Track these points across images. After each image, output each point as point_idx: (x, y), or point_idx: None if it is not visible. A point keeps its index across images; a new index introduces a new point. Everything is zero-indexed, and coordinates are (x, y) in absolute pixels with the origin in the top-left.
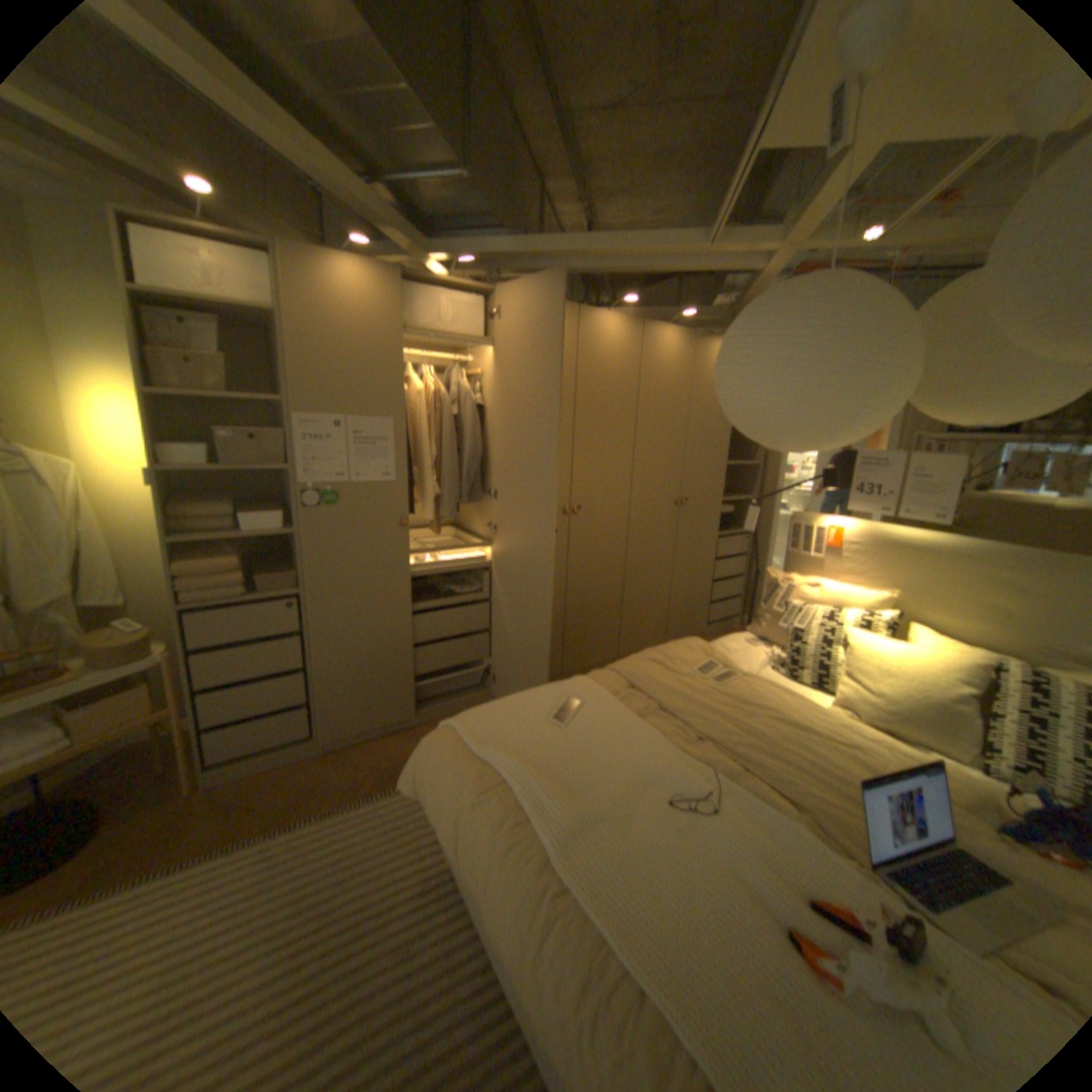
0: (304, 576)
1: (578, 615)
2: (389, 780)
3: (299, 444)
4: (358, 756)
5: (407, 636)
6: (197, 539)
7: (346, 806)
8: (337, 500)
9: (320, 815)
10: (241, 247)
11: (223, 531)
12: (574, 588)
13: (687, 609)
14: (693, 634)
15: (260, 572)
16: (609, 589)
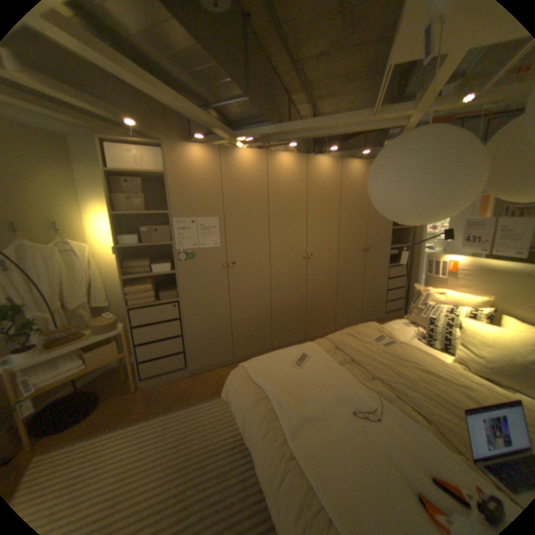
0: (179, 292)
1: (313, 309)
2: (220, 390)
3: (176, 232)
4: (206, 377)
5: (228, 320)
6: (134, 277)
7: (200, 401)
8: (193, 257)
9: (188, 405)
10: (149, 146)
11: (145, 273)
12: (310, 295)
13: (373, 305)
14: (376, 318)
15: (161, 291)
16: (329, 295)
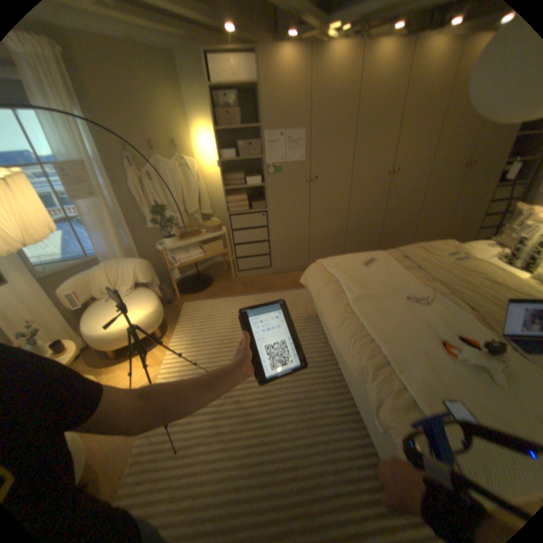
0: (267, 203)
1: (389, 228)
2: (296, 285)
3: (265, 145)
4: (285, 275)
5: (306, 231)
6: (232, 187)
7: (281, 289)
8: (279, 170)
9: (273, 290)
10: (242, 52)
11: (240, 184)
12: (388, 214)
13: (461, 230)
14: None
15: (252, 201)
16: (409, 215)
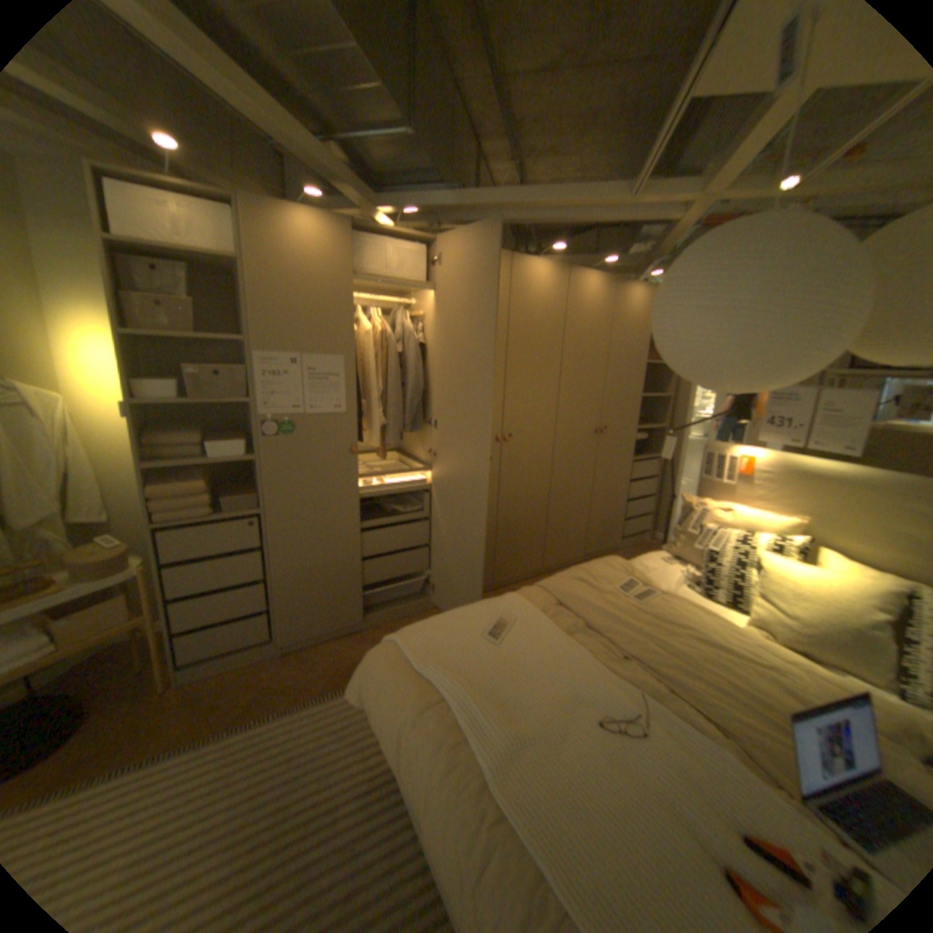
0: (263, 498)
1: (508, 532)
2: (338, 681)
3: (259, 380)
4: (311, 658)
5: (355, 550)
6: (167, 465)
7: (299, 705)
8: (293, 429)
9: (276, 713)
10: (205, 200)
11: (190, 457)
12: (504, 507)
13: (604, 525)
14: (609, 547)
15: (224, 494)
16: (535, 508)
